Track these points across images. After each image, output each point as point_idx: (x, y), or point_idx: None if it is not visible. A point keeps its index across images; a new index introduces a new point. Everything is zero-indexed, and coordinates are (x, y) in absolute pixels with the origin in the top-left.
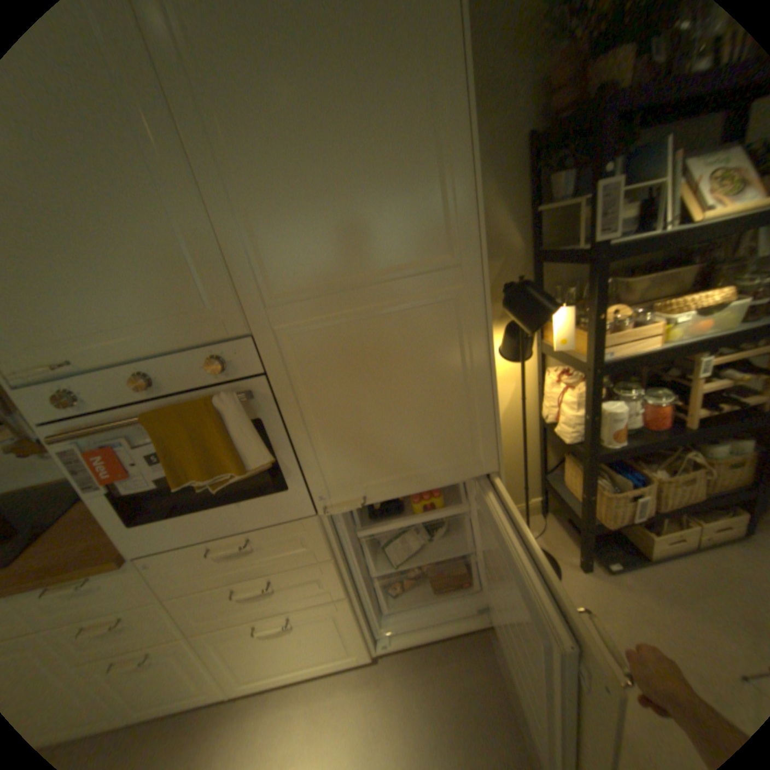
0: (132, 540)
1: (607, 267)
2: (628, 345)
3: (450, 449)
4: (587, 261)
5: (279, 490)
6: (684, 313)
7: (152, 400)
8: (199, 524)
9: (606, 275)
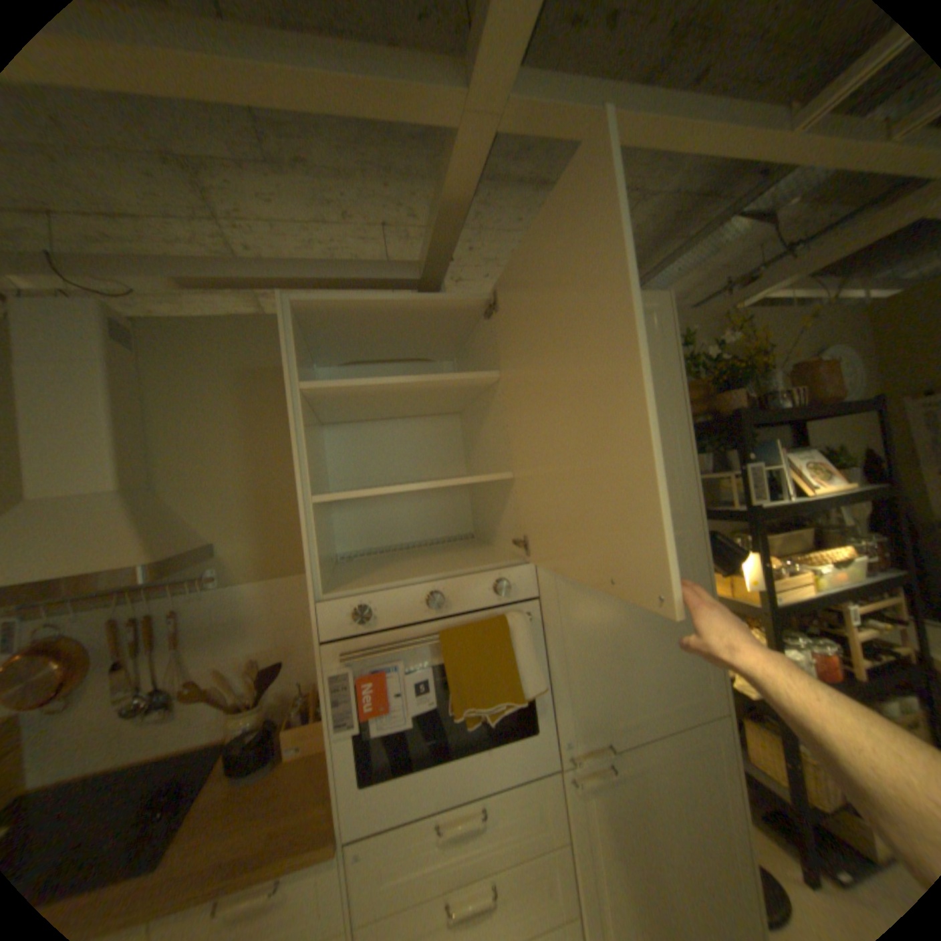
0: (359, 808)
1: (764, 525)
2: (791, 592)
3: (688, 686)
4: (746, 520)
5: (530, 735)
6: (823, 567)
7: (439, 620)
8: (441, 783)
9: (764, 532)
